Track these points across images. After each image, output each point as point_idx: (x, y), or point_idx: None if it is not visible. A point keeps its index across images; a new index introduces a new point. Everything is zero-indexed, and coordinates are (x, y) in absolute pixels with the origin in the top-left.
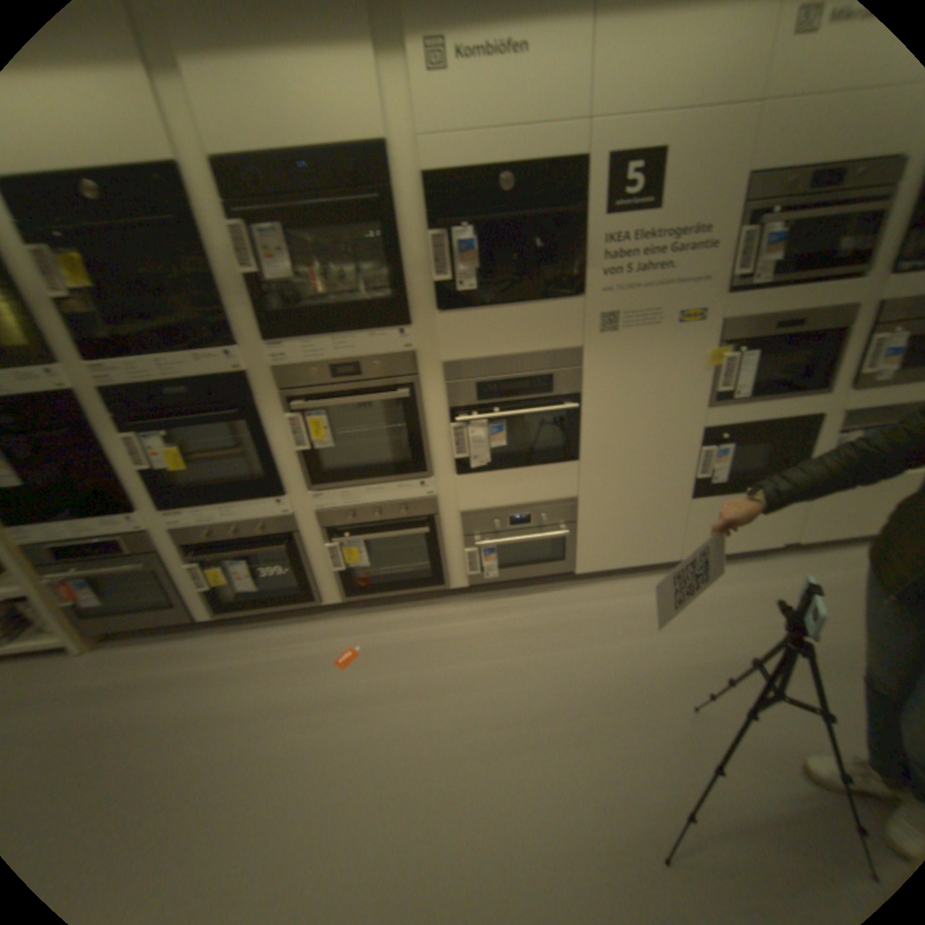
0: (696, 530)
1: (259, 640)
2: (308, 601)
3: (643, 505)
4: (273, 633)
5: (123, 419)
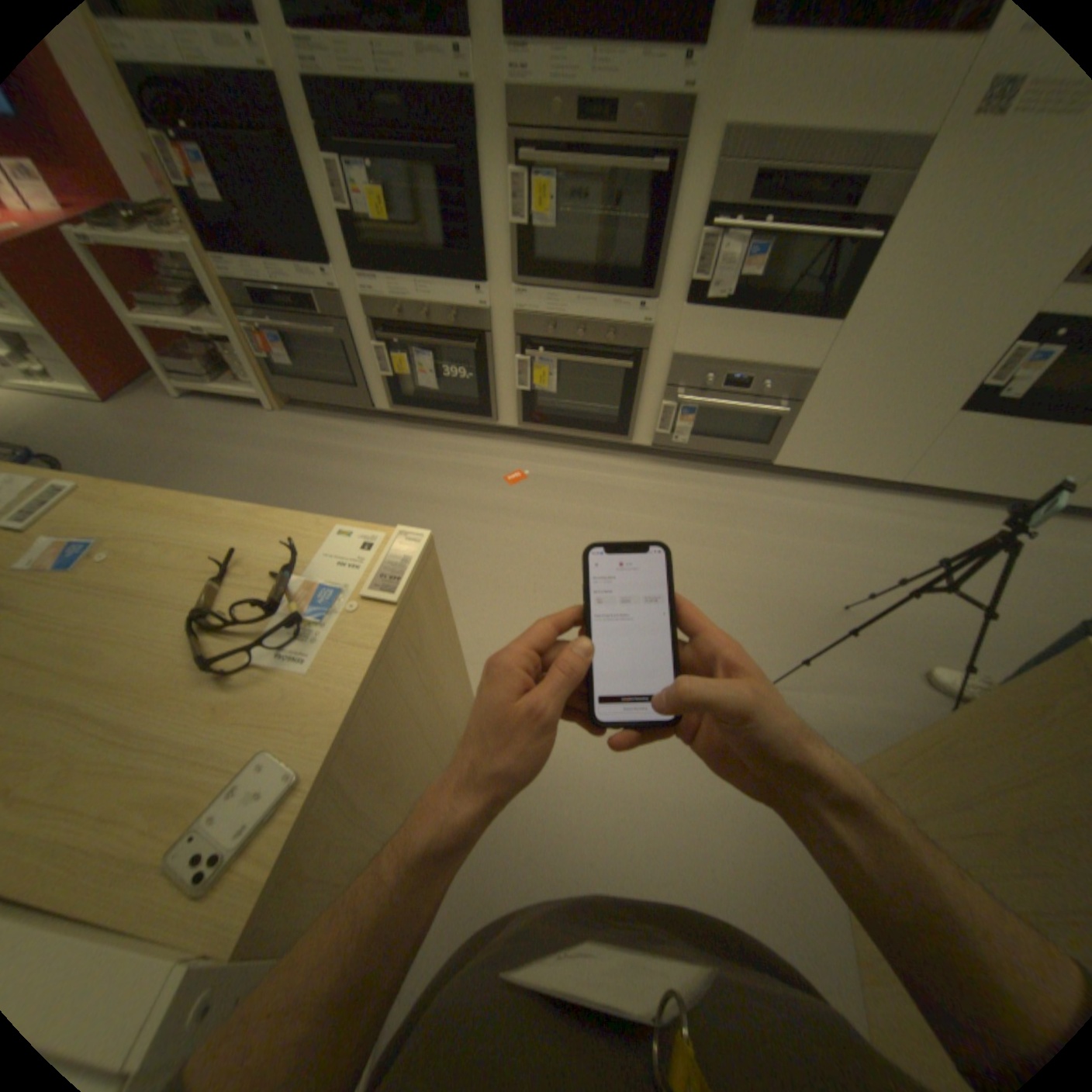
0: (945, 451)
1: (435, 442)
2: (487, 417)
3: (896, 403)
4: (448, 440)
5: (332, 135)
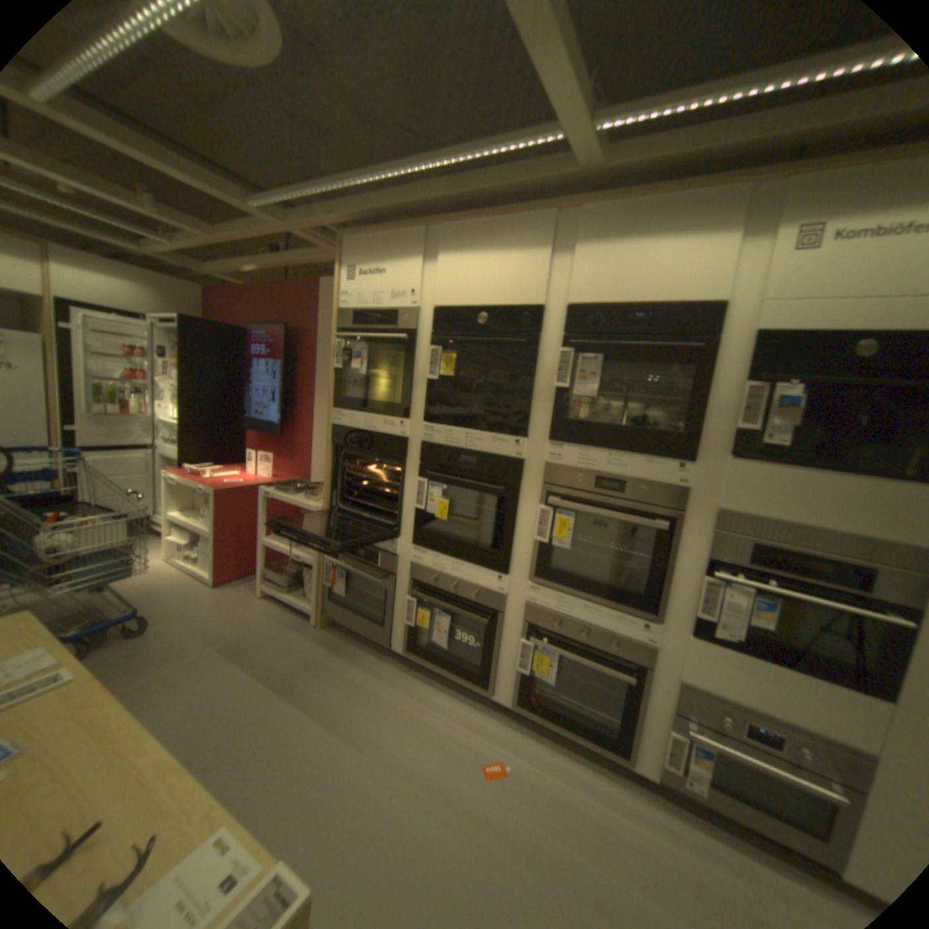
0: None
1: (430, 699)
2: (485, 688)
3: None
4: (443, 700)
5: (429, 469)
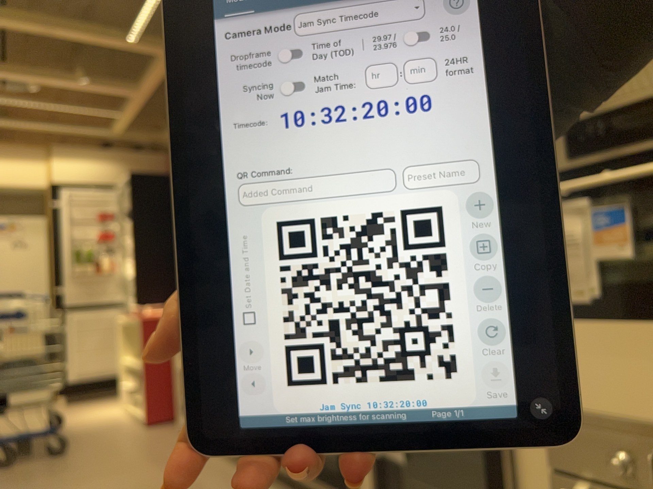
0: None
1: None
2: None
3: None
4: None
5: None
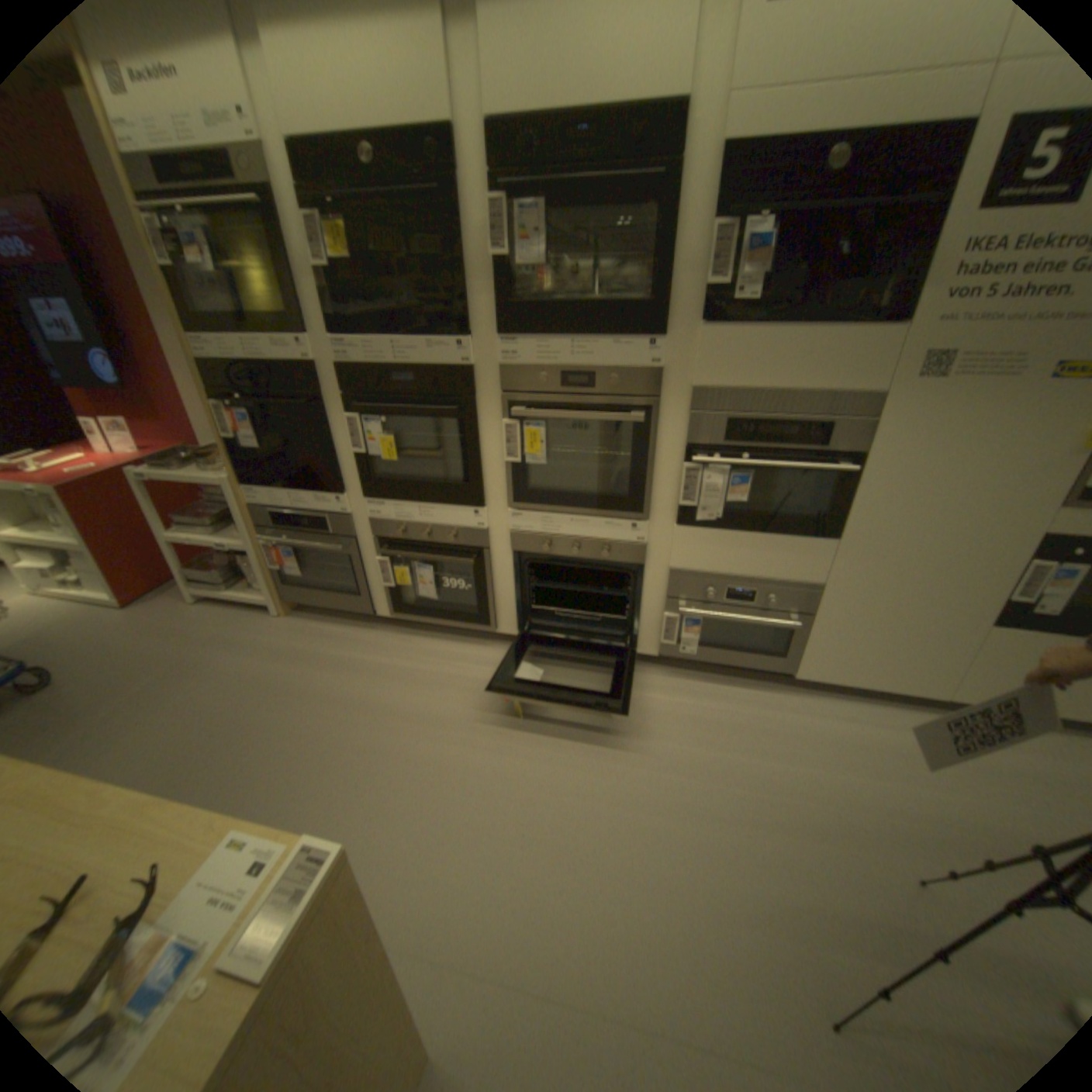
0: (991, 669)
1: (432, 649)
2: (486, 624)
3: (918, 617)
4: (446, 647)
5: (355, 399)
